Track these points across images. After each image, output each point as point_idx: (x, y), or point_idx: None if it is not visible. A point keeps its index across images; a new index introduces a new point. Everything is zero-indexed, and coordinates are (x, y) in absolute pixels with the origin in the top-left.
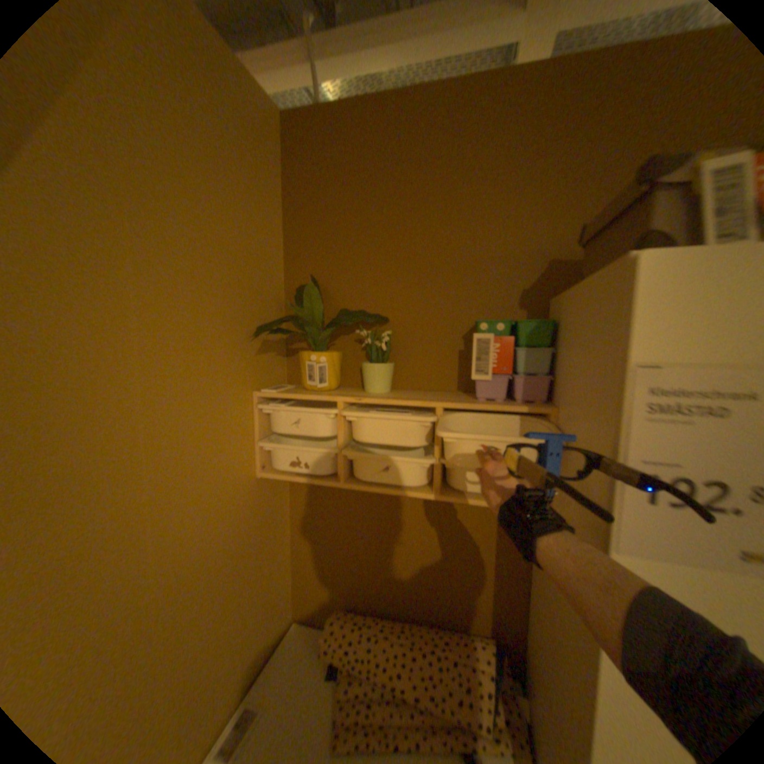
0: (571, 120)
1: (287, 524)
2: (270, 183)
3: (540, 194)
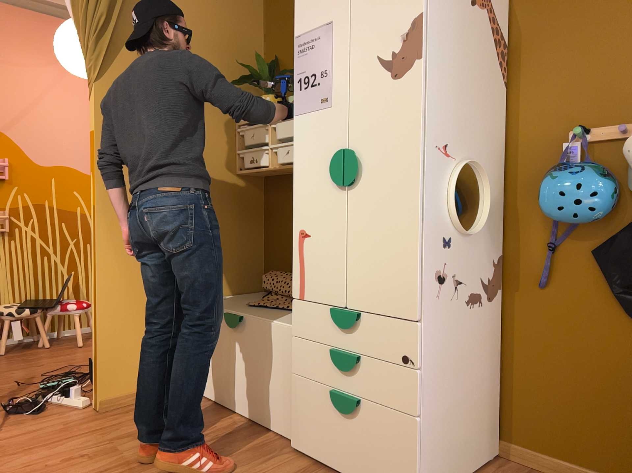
0: None
1: (260, 220)
2: (254, 7)
3: None
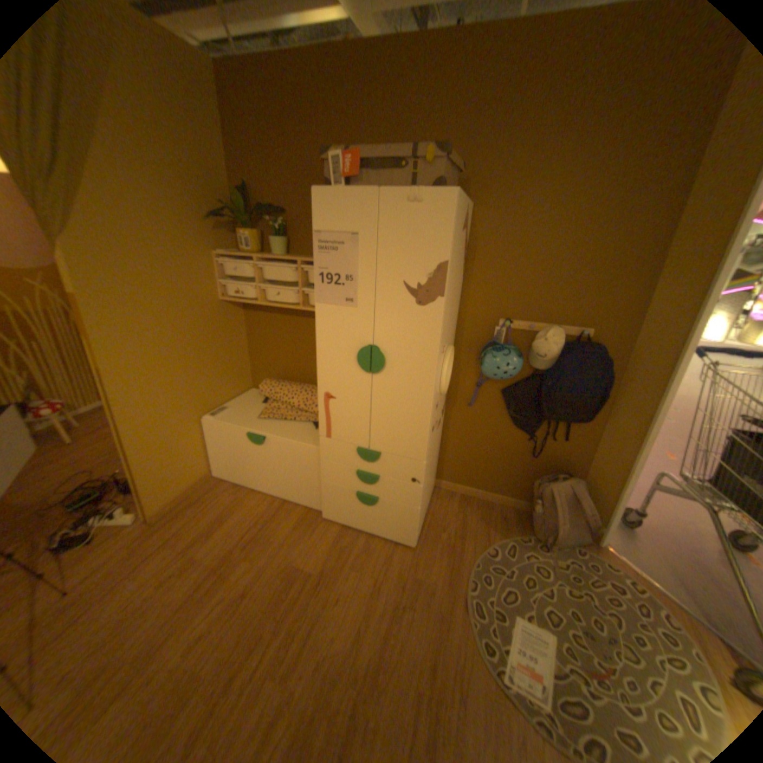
0: (371, 84)
1: (243, 334)
2: (209, 116)
3: (357, 134)
